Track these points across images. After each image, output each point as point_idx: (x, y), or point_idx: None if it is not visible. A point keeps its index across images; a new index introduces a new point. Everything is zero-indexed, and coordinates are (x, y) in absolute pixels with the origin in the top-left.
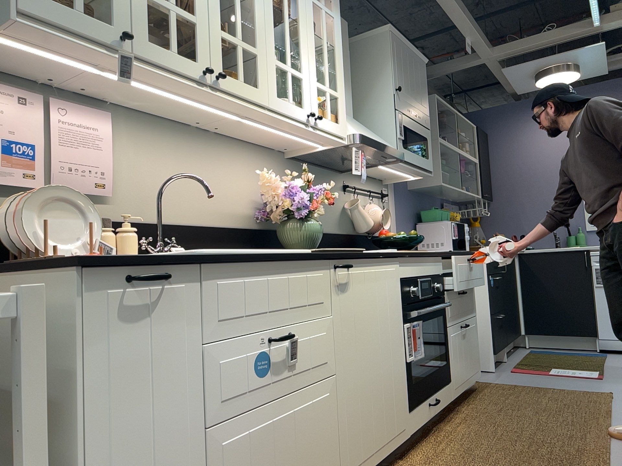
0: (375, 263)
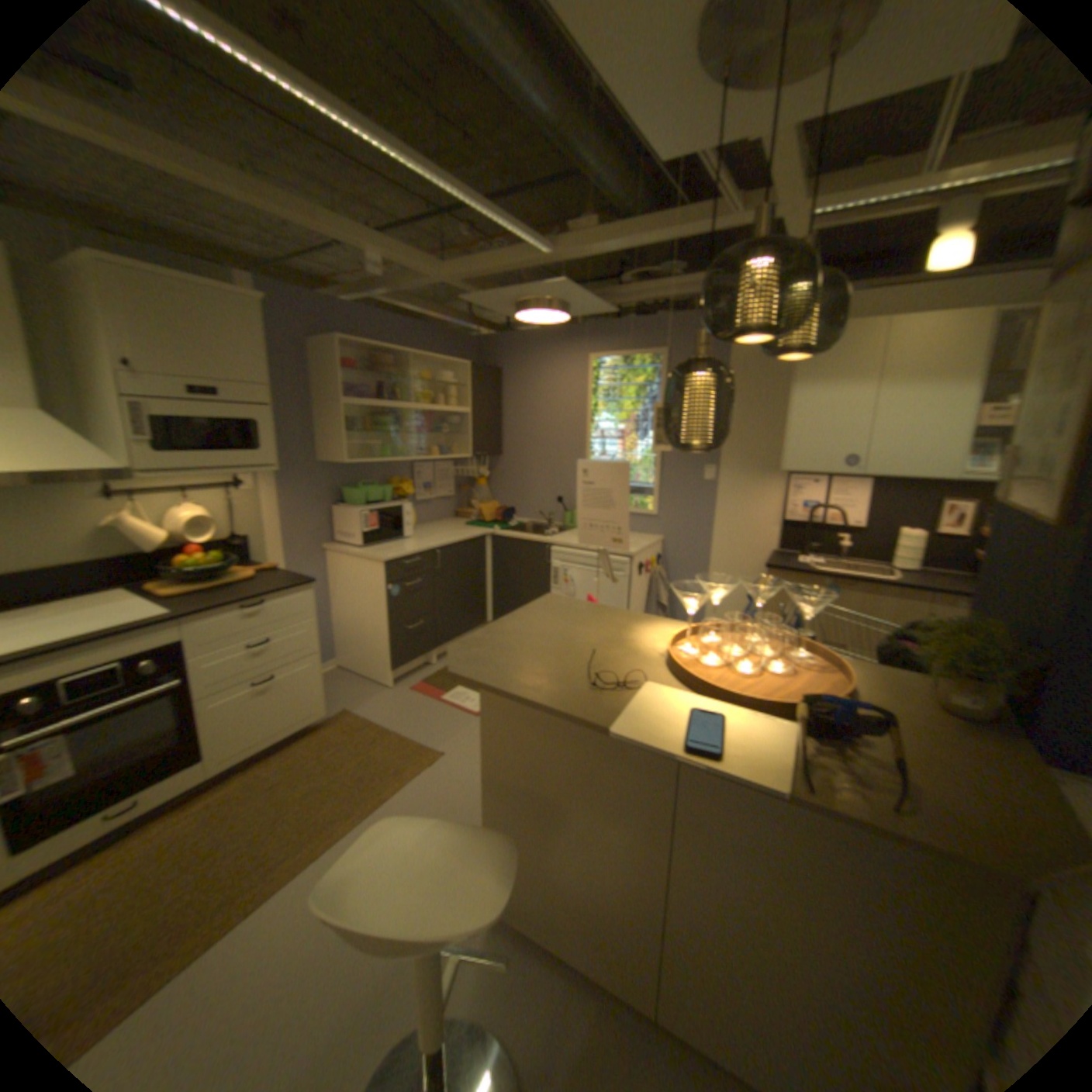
0: None
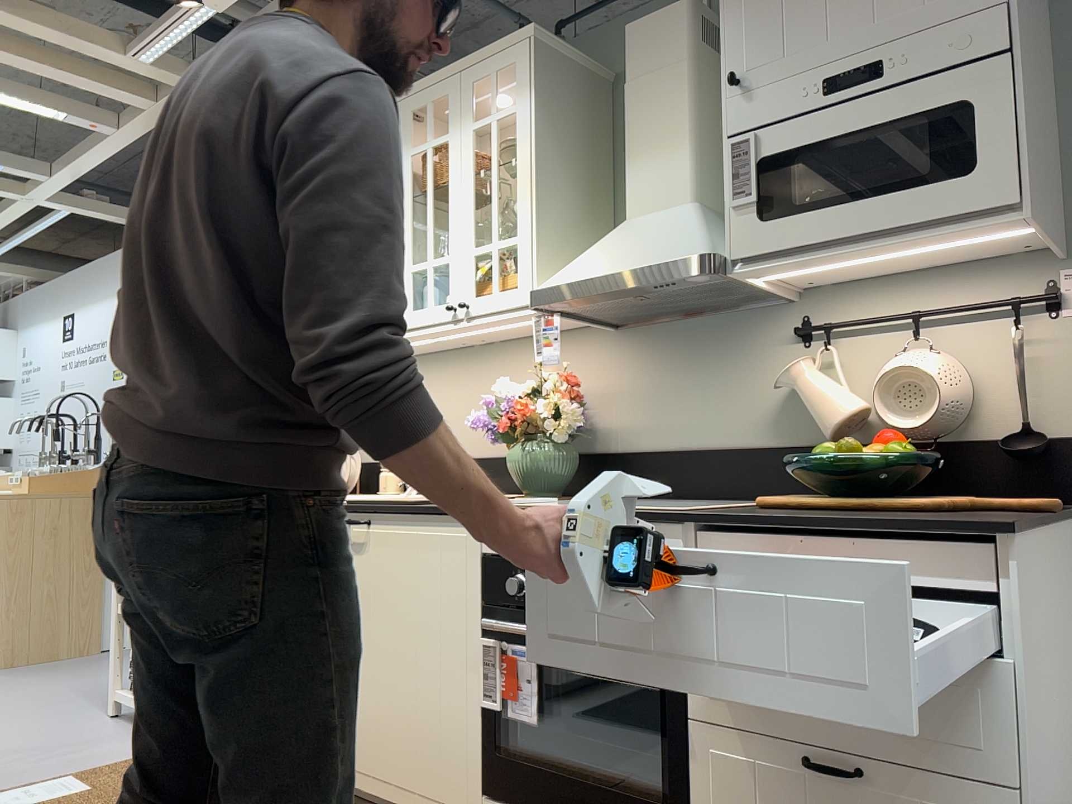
0: (417, 522)
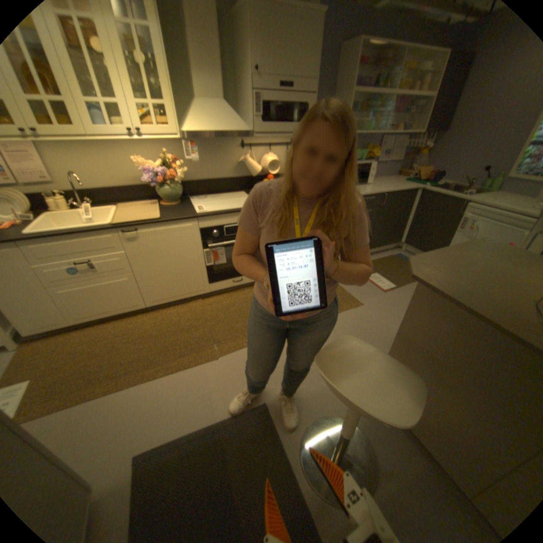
0: (167, 225)
